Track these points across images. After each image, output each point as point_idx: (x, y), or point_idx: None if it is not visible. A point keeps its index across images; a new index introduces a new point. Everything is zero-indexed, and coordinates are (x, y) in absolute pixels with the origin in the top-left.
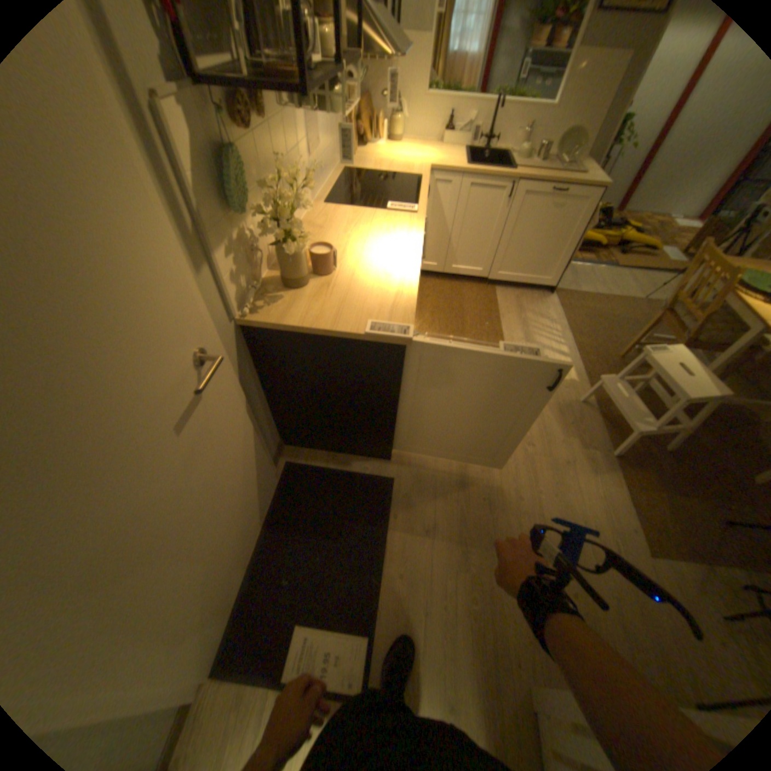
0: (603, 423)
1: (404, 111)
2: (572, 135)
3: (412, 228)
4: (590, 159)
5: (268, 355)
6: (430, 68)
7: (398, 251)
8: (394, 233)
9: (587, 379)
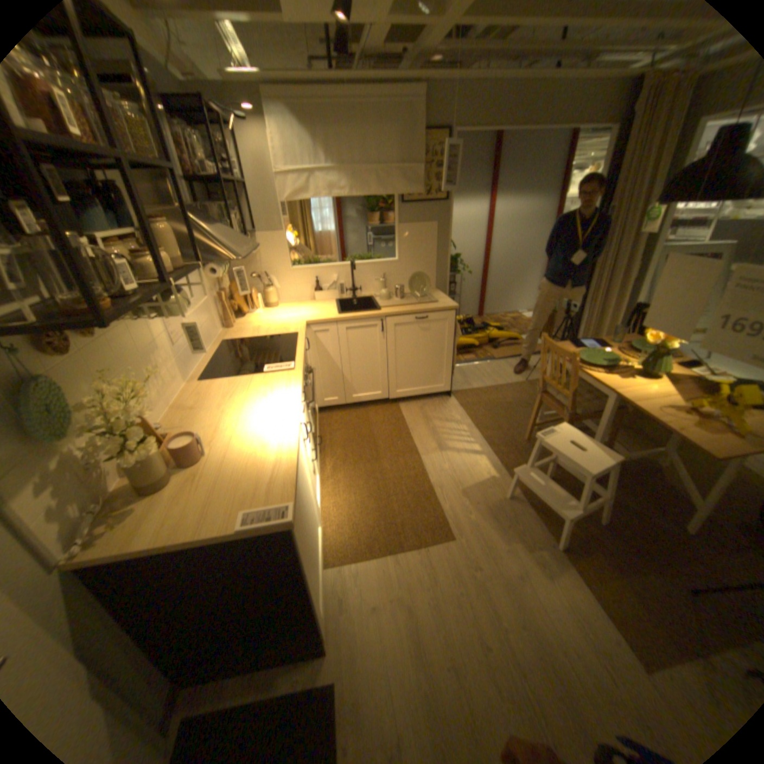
0: (536, 515)
1: (275, 283)
2: (417, 276)
3: (289, 384)
4: (438, 290)
5: (122, 585)
6: (289, 252)
7: (275, 413)
8: (271, 394)
9: (505, 471)
